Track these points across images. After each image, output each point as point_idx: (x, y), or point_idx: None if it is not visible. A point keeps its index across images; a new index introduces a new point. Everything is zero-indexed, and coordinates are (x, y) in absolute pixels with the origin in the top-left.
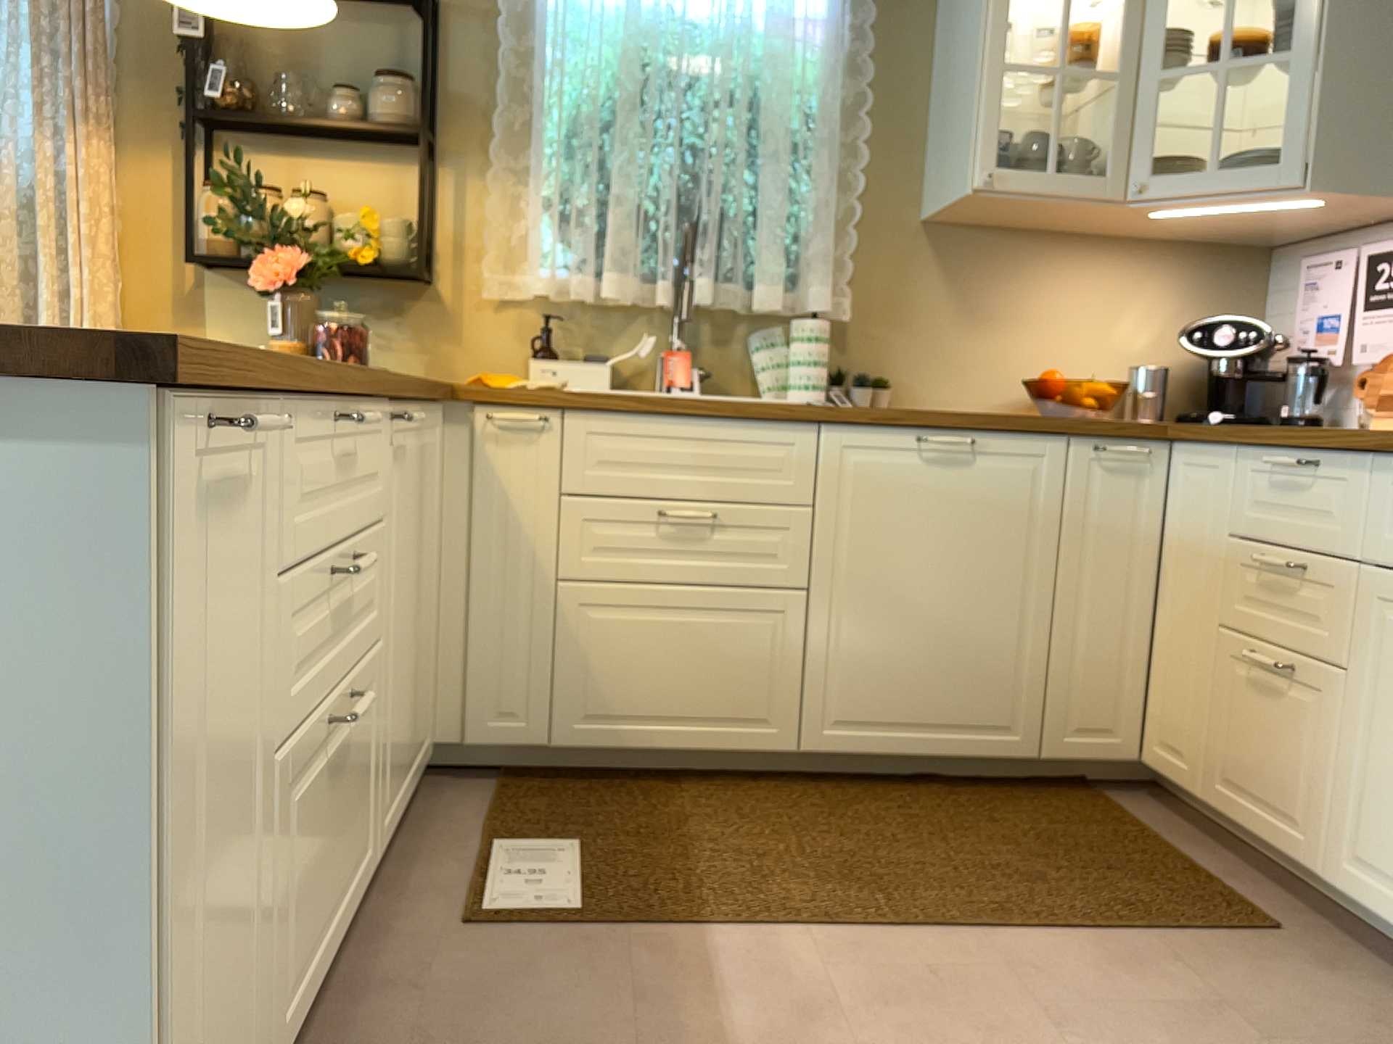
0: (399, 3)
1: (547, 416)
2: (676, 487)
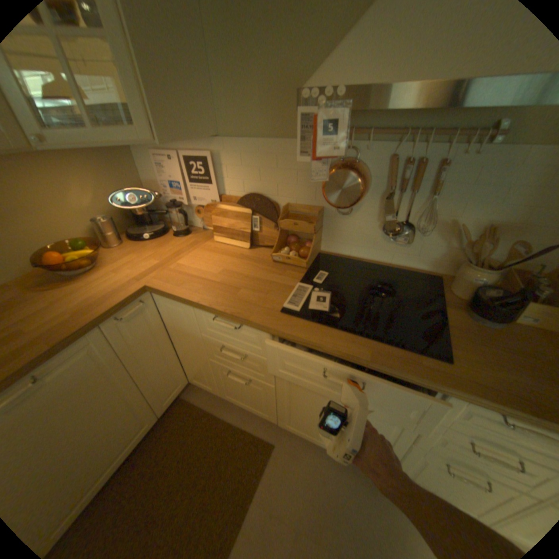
0: None
1: None
2: None
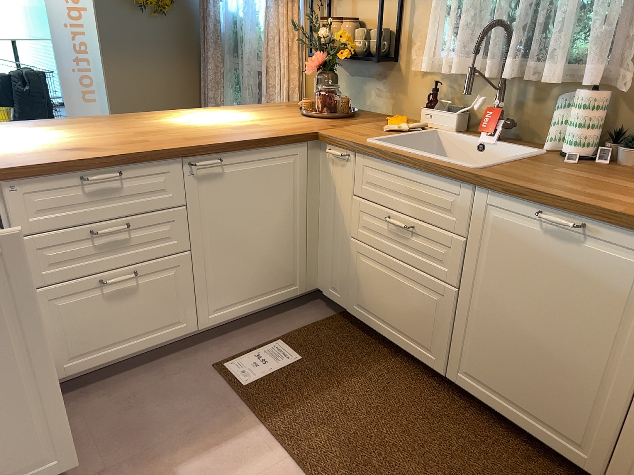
0: None
1: (349, 153)
2: (398, 204)
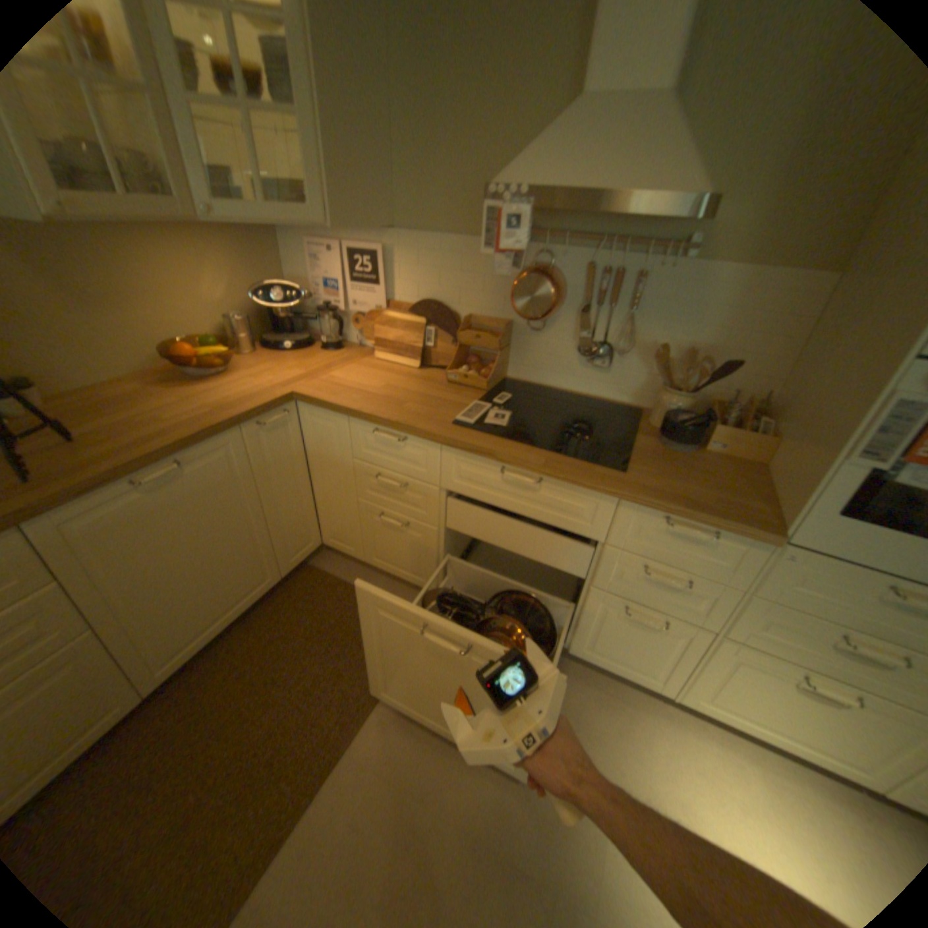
0: None
1: None
2: None
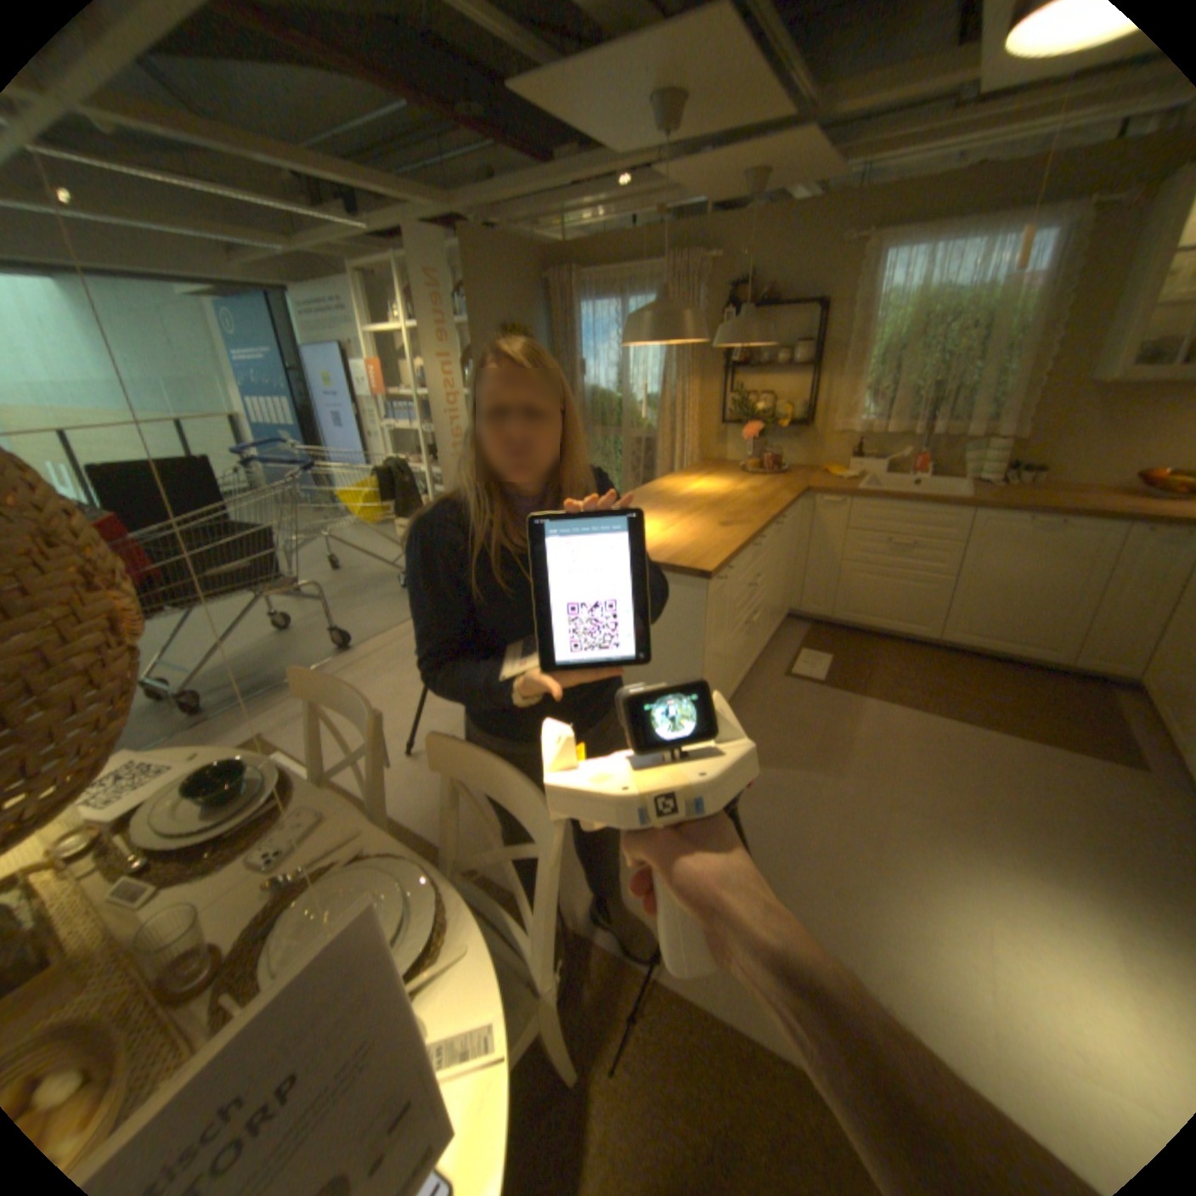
0: (809, 303)
1: (844, 499)
2: (897, 530)
